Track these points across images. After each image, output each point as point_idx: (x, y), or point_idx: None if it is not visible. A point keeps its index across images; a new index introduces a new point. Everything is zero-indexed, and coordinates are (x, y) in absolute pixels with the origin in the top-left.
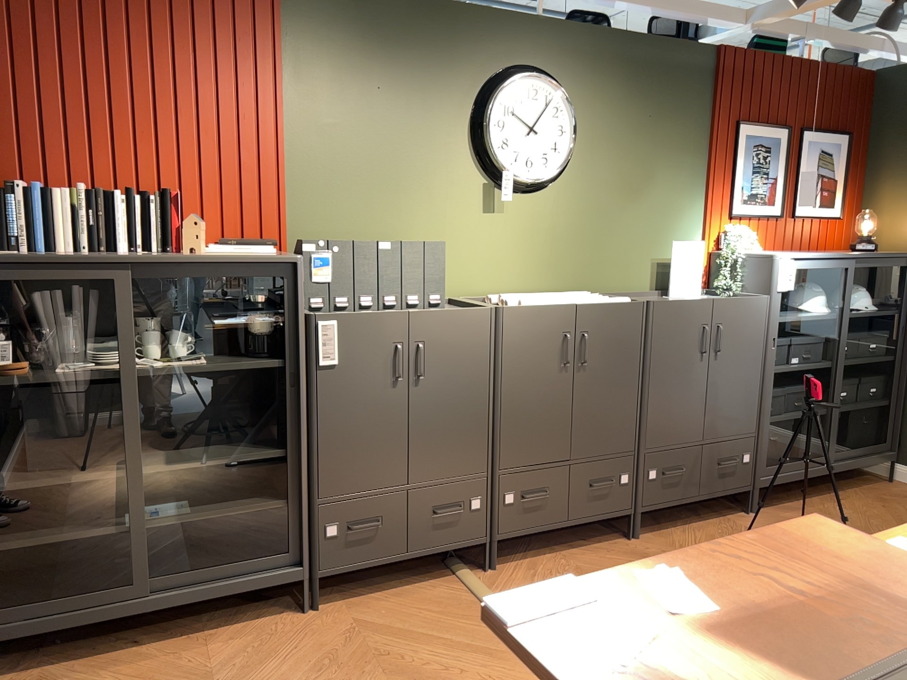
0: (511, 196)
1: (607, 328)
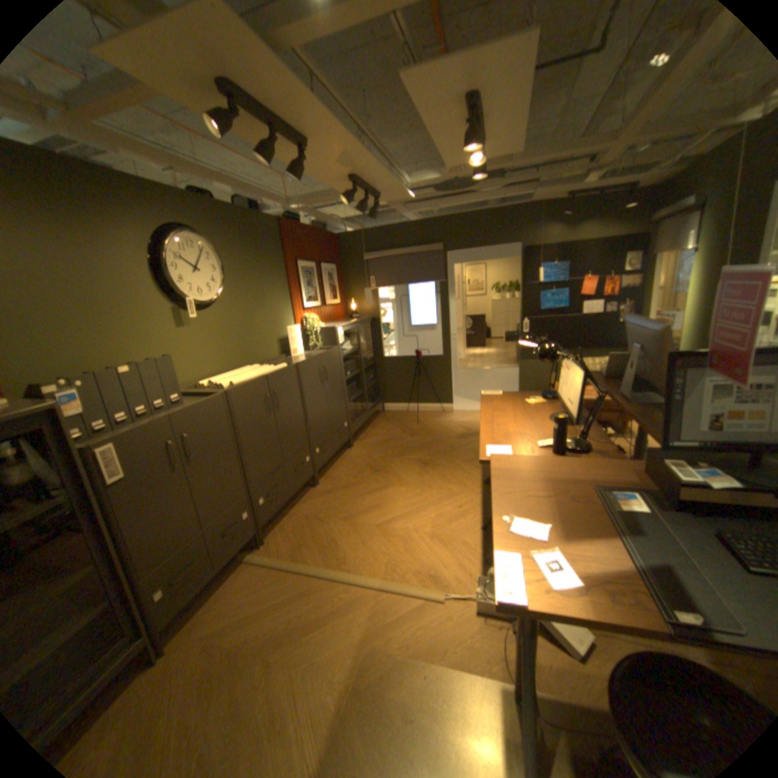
0: (193, 314)
1: (283, 384)
